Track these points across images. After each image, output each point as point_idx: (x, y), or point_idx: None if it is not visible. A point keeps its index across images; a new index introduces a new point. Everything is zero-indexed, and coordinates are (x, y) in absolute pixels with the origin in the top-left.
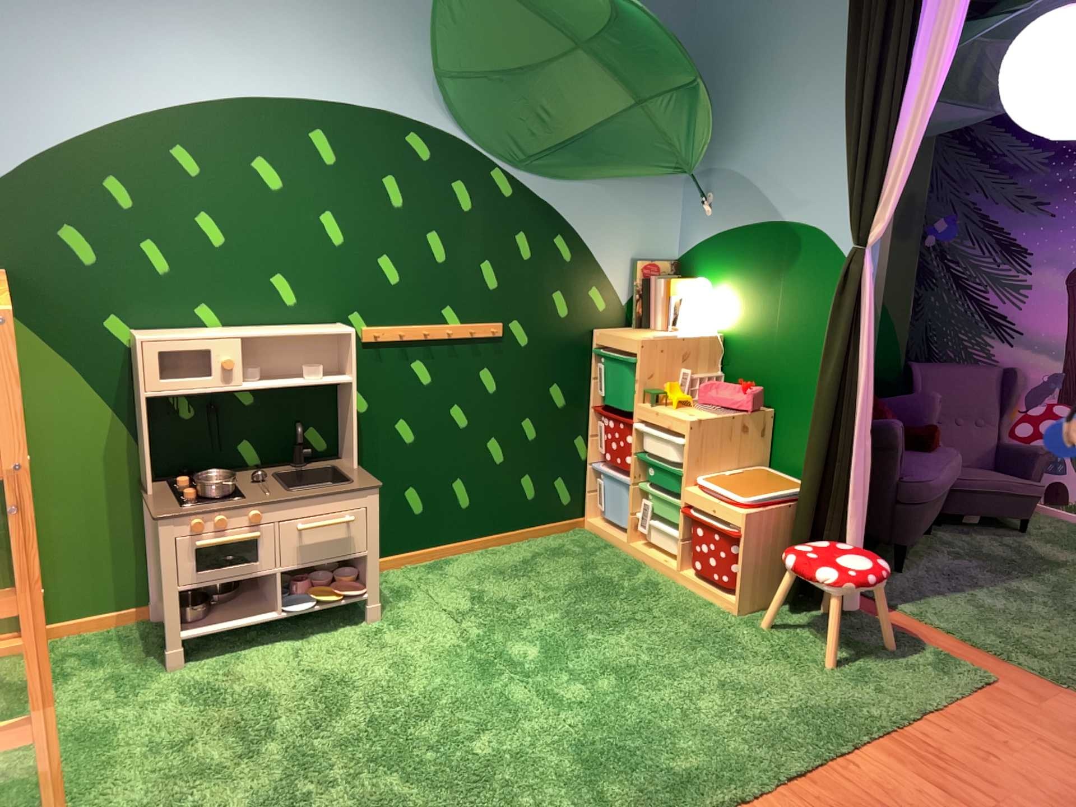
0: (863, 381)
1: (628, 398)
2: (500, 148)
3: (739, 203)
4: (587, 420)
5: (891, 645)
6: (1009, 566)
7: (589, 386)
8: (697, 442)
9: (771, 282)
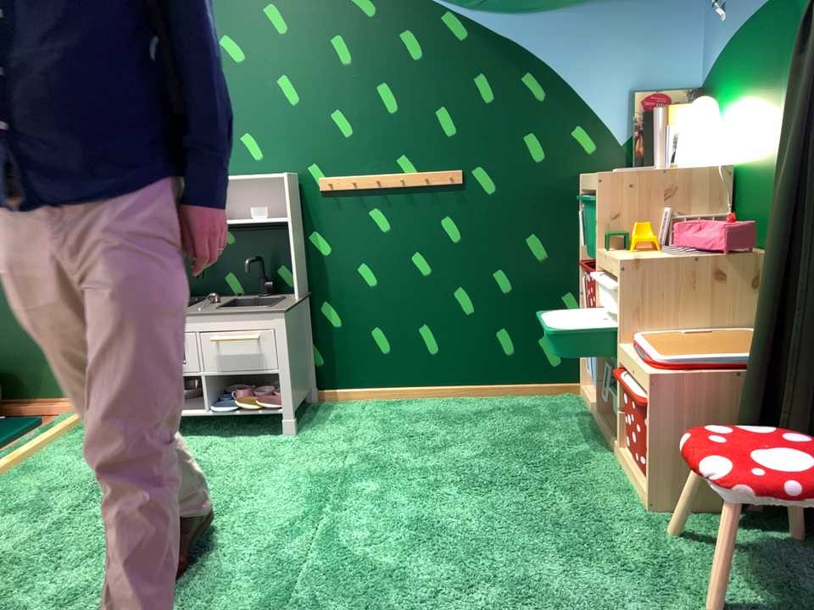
0: None
1: (595, 244)
2: None
3: None
4: (578, 276)
5: None
6: None
7: (578, 238)
8: (640, 290)
9: (780, 72)
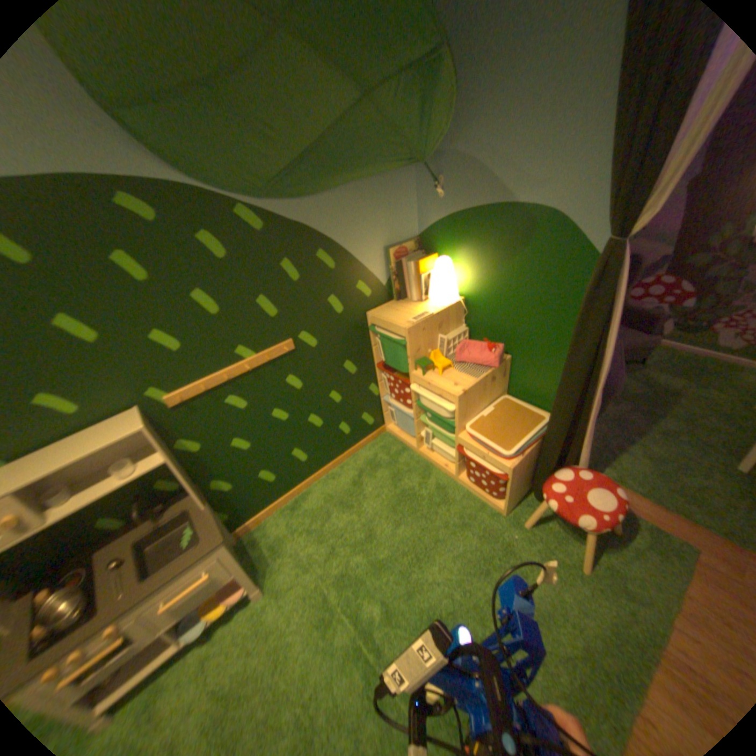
0: (615, 355)
1: (404, 367)
2: (232, 177)
3: (475, 181)
4: (376, 372)
5: (627, 537)
6: (660, 409)
7: (373, 352)
8: (466, 406)
9: (512, 256)
